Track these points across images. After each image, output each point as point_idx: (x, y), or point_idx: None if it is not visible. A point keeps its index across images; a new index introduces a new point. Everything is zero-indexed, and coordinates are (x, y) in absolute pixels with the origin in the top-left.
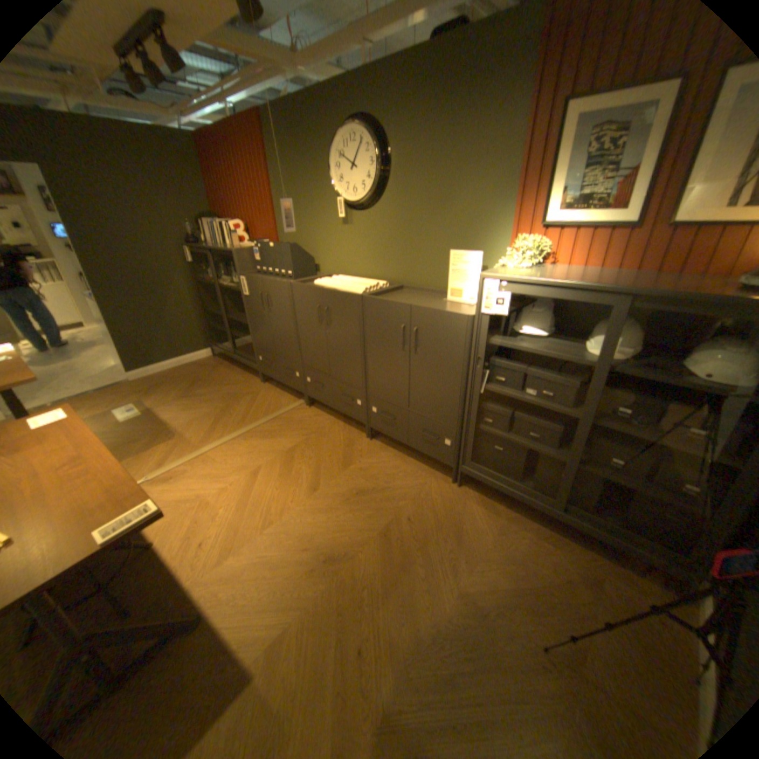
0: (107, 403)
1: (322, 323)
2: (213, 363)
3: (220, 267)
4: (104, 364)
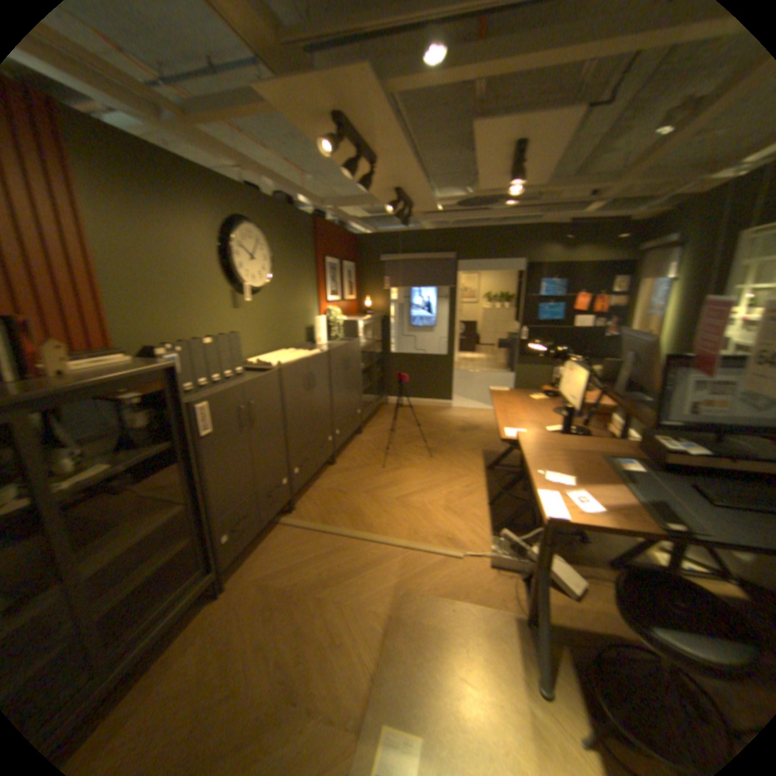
0: None
1: (306, 391)
2: None
3: None
4: None
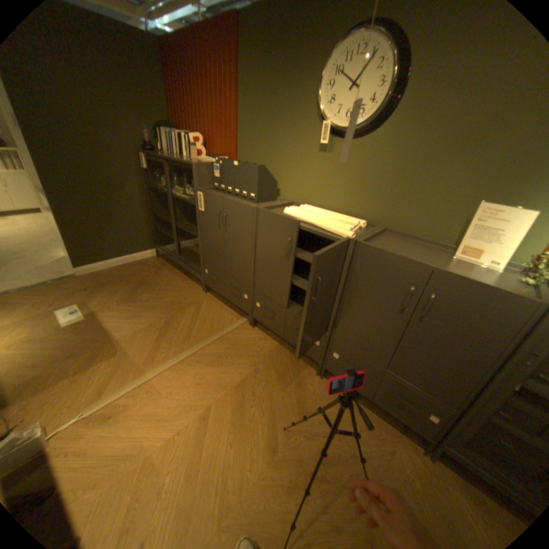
0: (52, 301)
1: (289, 256)
2: (158, 264)
3: (174, 177)
4: (55, 254)
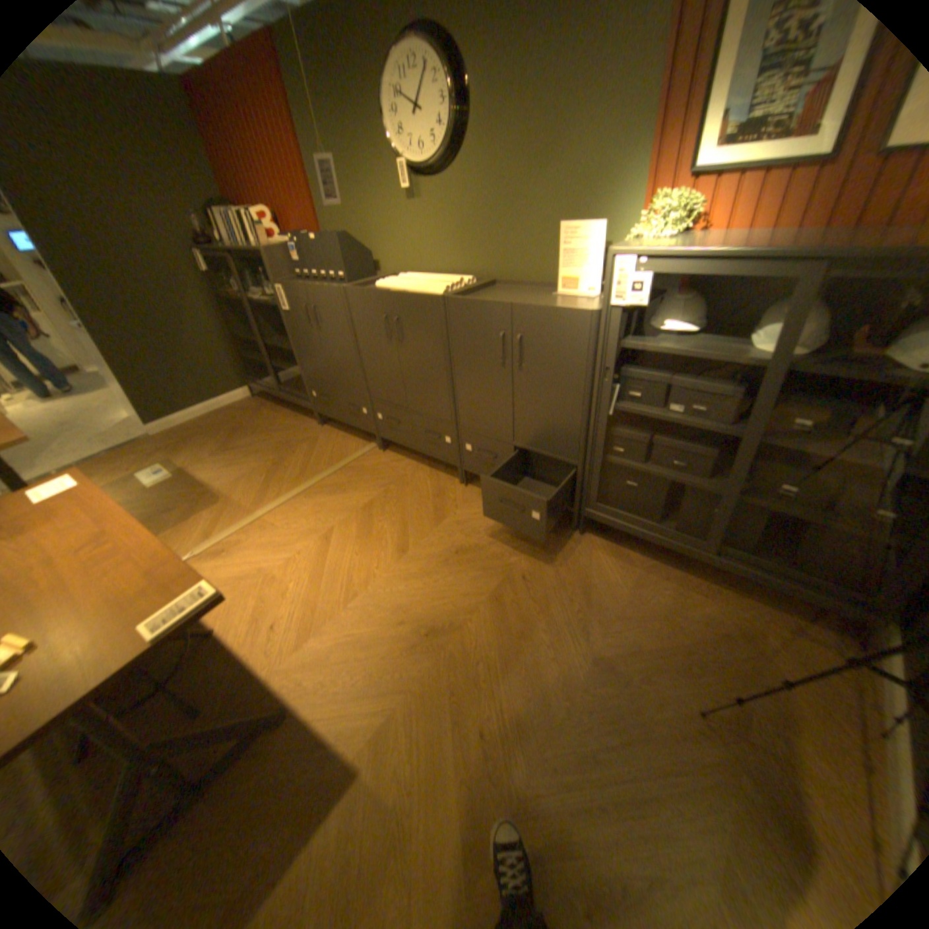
0: (126, 465)
1: (391, 339)
2: (254, 405)
3: (245, 275)
4: (113, 416)
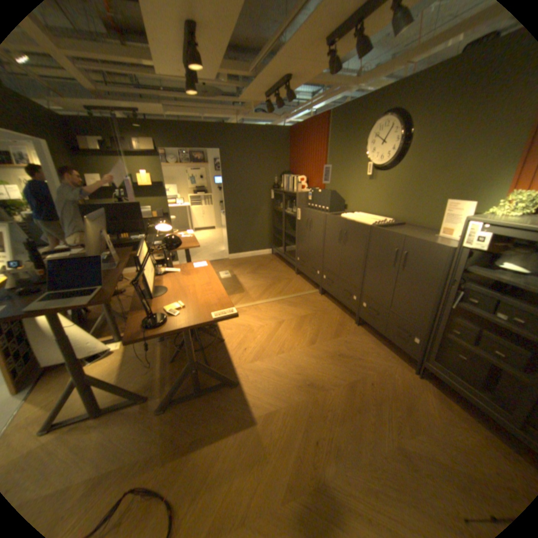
0: (217, 268)
1: (340, 241)
2: (271, 257)
3: (287, 202)
4: (219, 248)
